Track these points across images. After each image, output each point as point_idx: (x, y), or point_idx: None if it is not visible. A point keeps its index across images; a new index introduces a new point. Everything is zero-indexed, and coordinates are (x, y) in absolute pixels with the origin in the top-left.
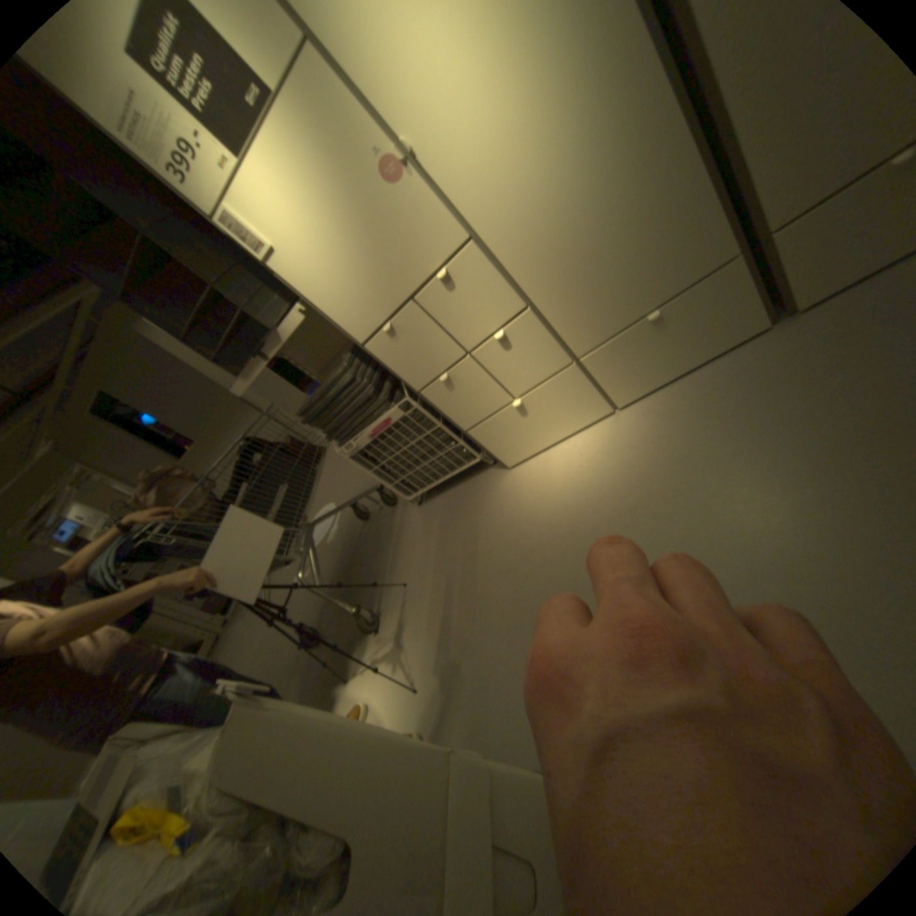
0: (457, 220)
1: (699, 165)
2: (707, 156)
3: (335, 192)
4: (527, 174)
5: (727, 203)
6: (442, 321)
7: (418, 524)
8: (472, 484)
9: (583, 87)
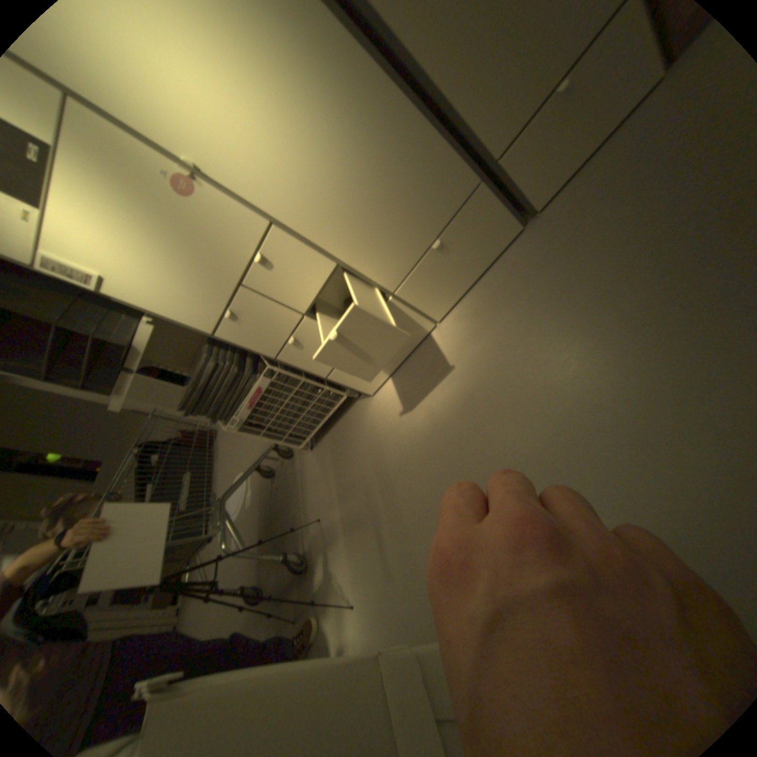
0: (256, 212)
1: (427, 124)
2: (431, 116)
3: (143, 216)
4: (299, 161)
5: (458, 147)
6: (274, 295)
7: (316, 465)
8: (348, 417)
9: (317, 86)
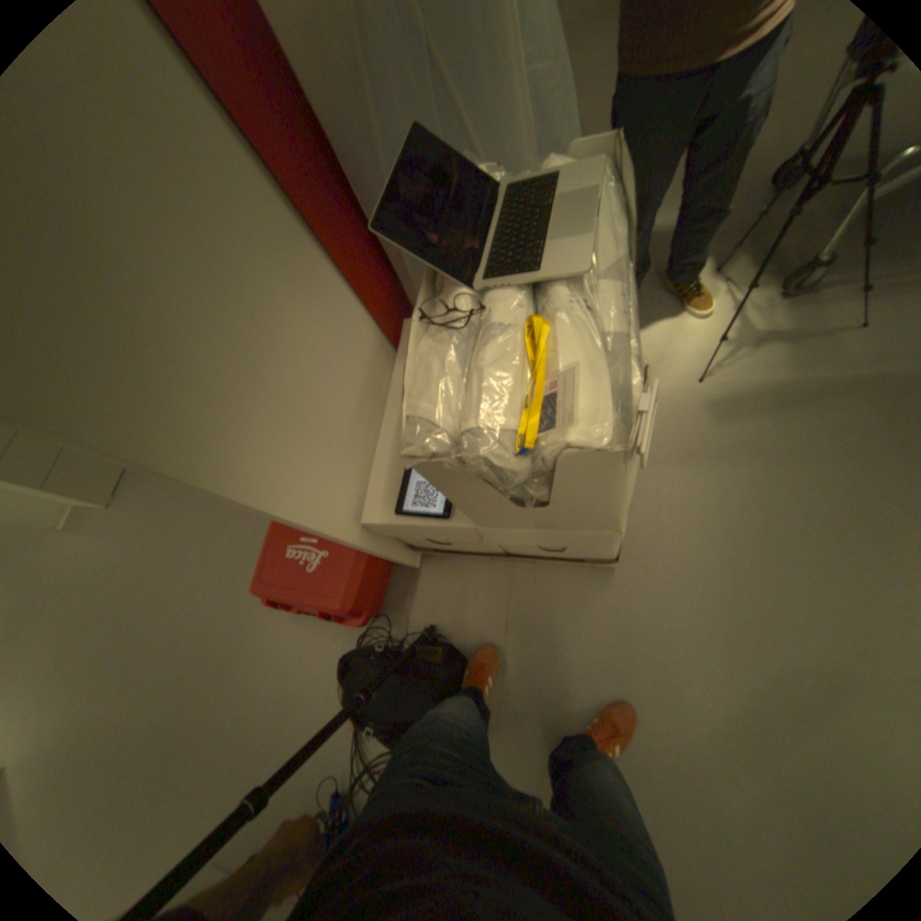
0: None
1: None
2: None
3: None
4: None
5: None
6: None
7: None
8: None
9: None
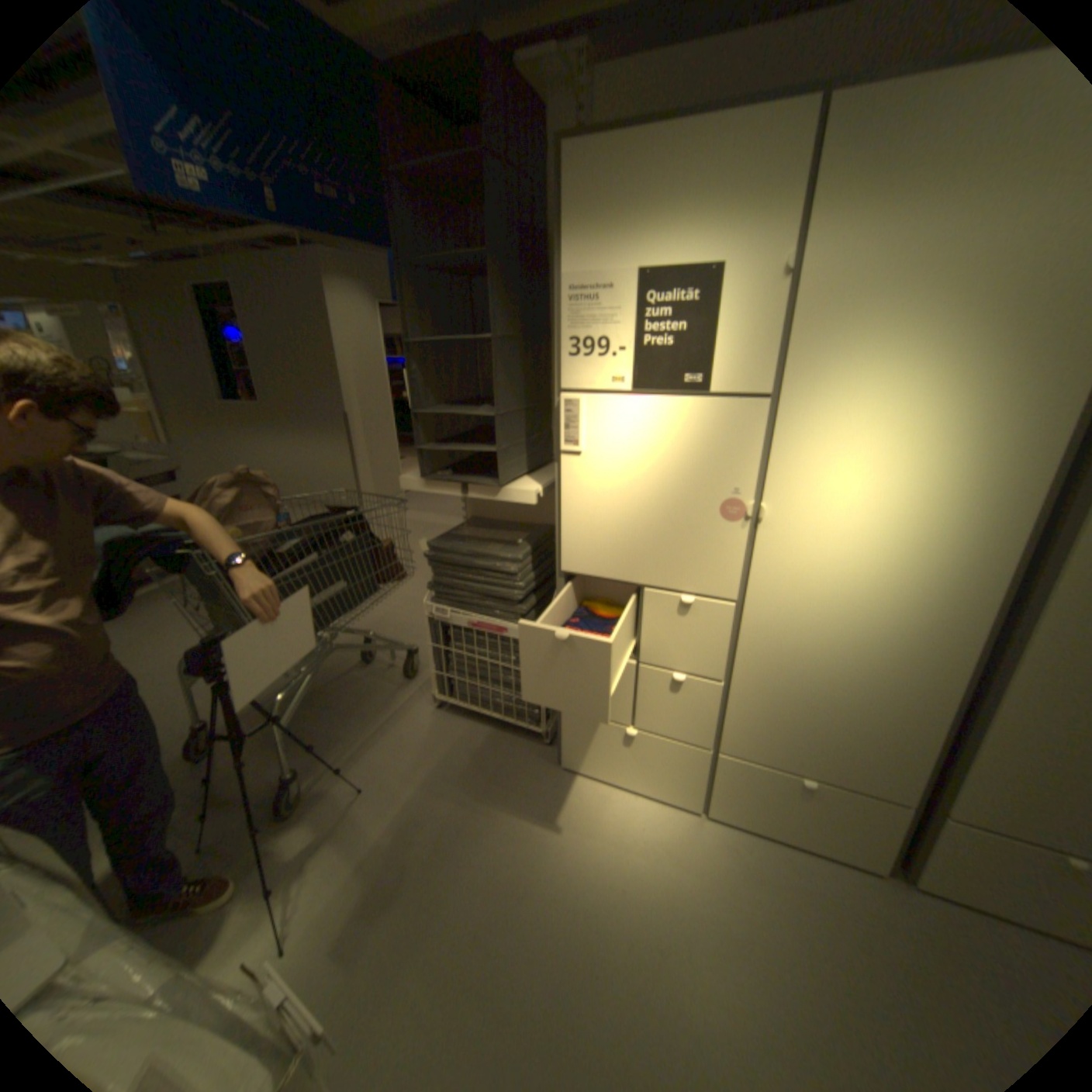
0: (739, 582)
1: (942, 730)
2: (952, 729)
3: (674, 478)
4: (822, 613)
5: (935, 768)
6: (645, 623)
7: (422, 728)
8: (510, 742)
9: (915, 612)
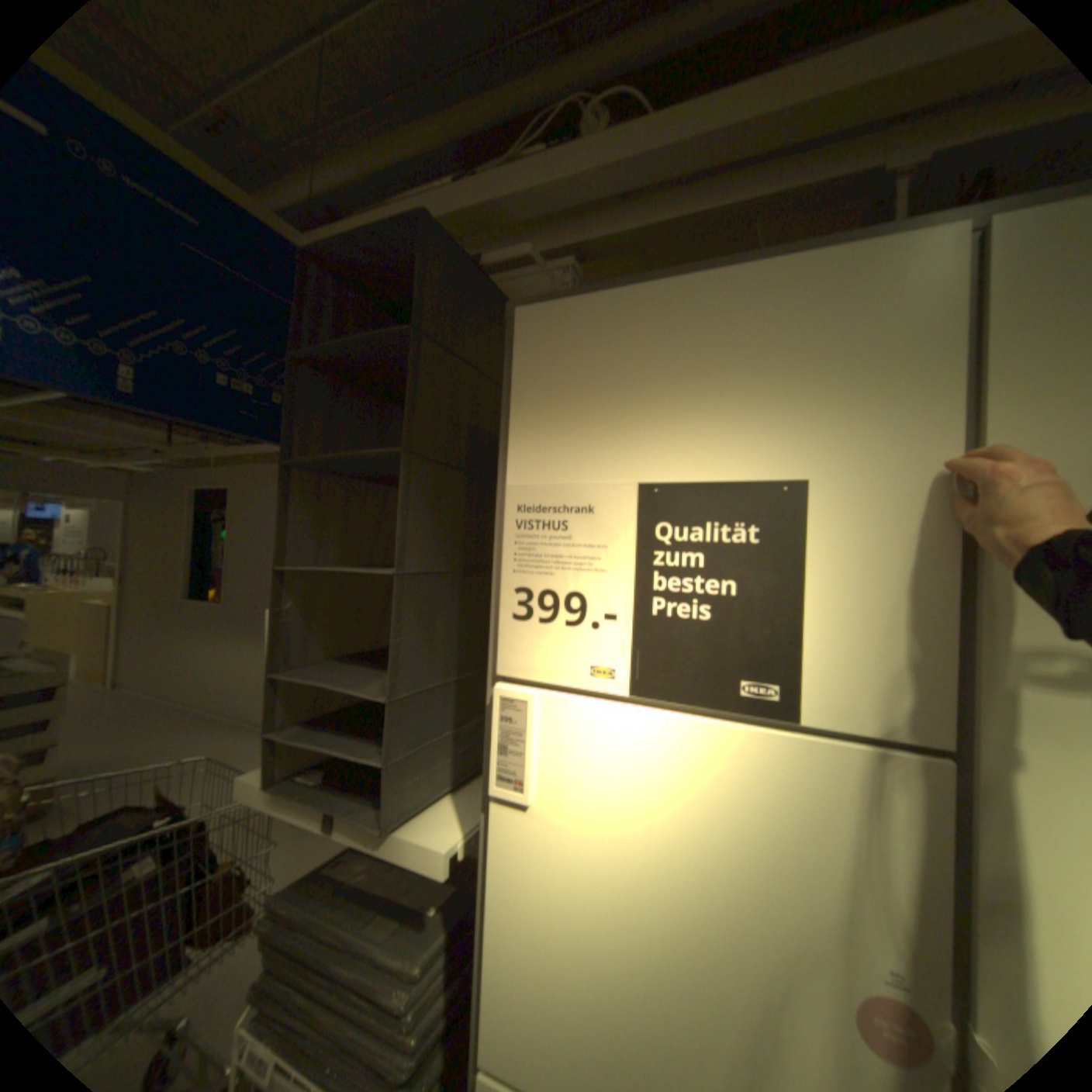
0: None
1: None
2: None
3: (730, 907)
4: None
5: None
6: None
7: None
8: None
9: None
